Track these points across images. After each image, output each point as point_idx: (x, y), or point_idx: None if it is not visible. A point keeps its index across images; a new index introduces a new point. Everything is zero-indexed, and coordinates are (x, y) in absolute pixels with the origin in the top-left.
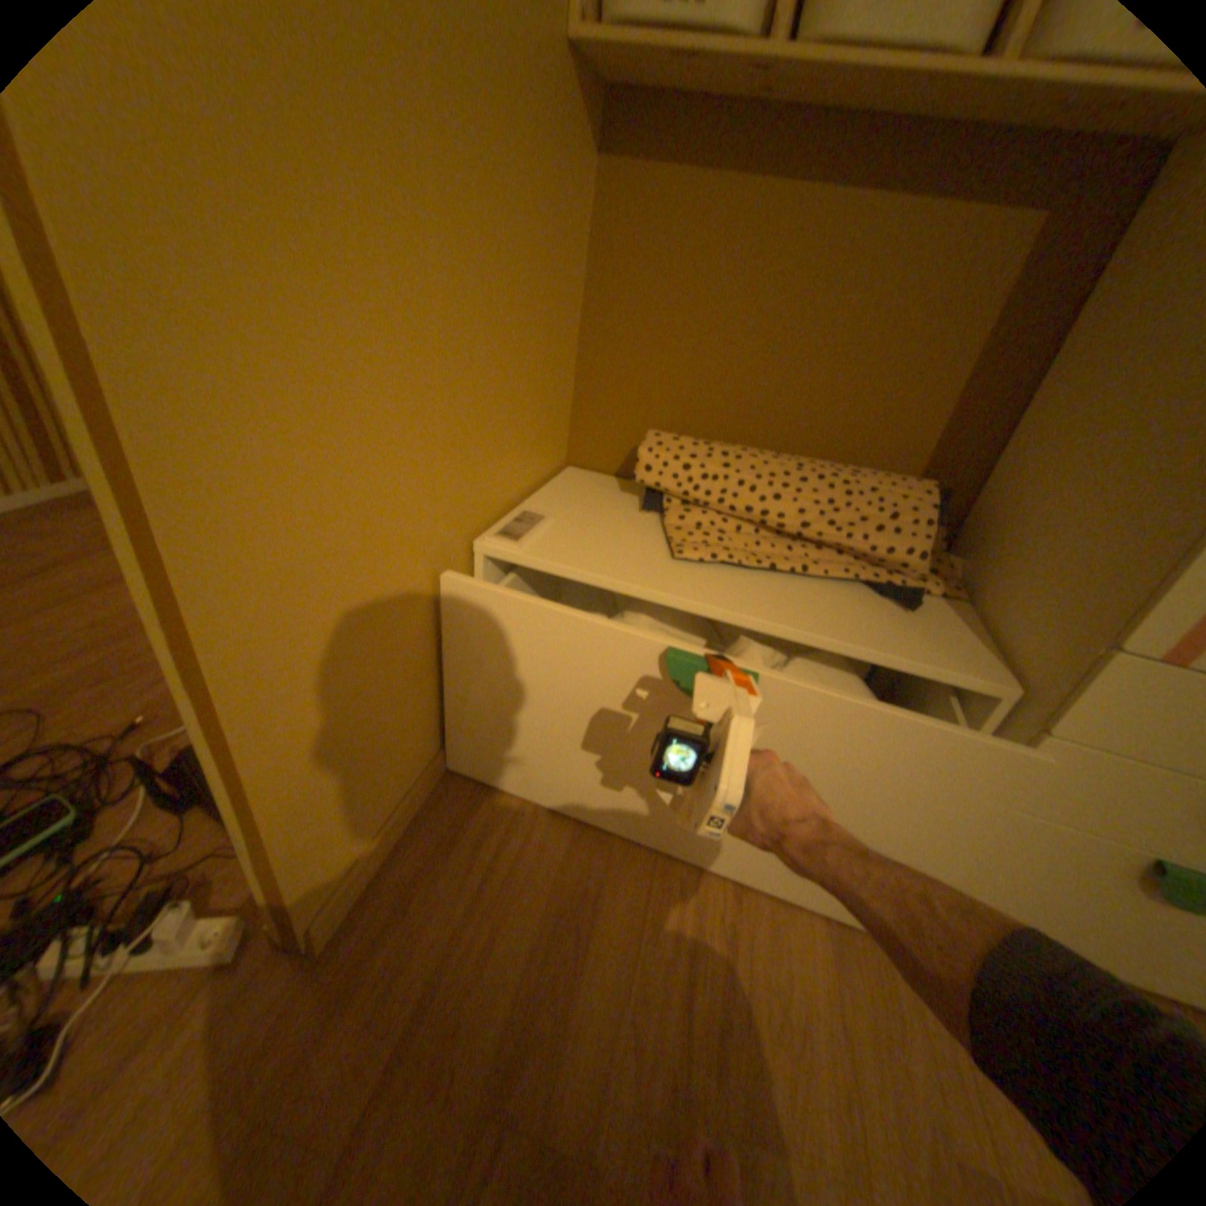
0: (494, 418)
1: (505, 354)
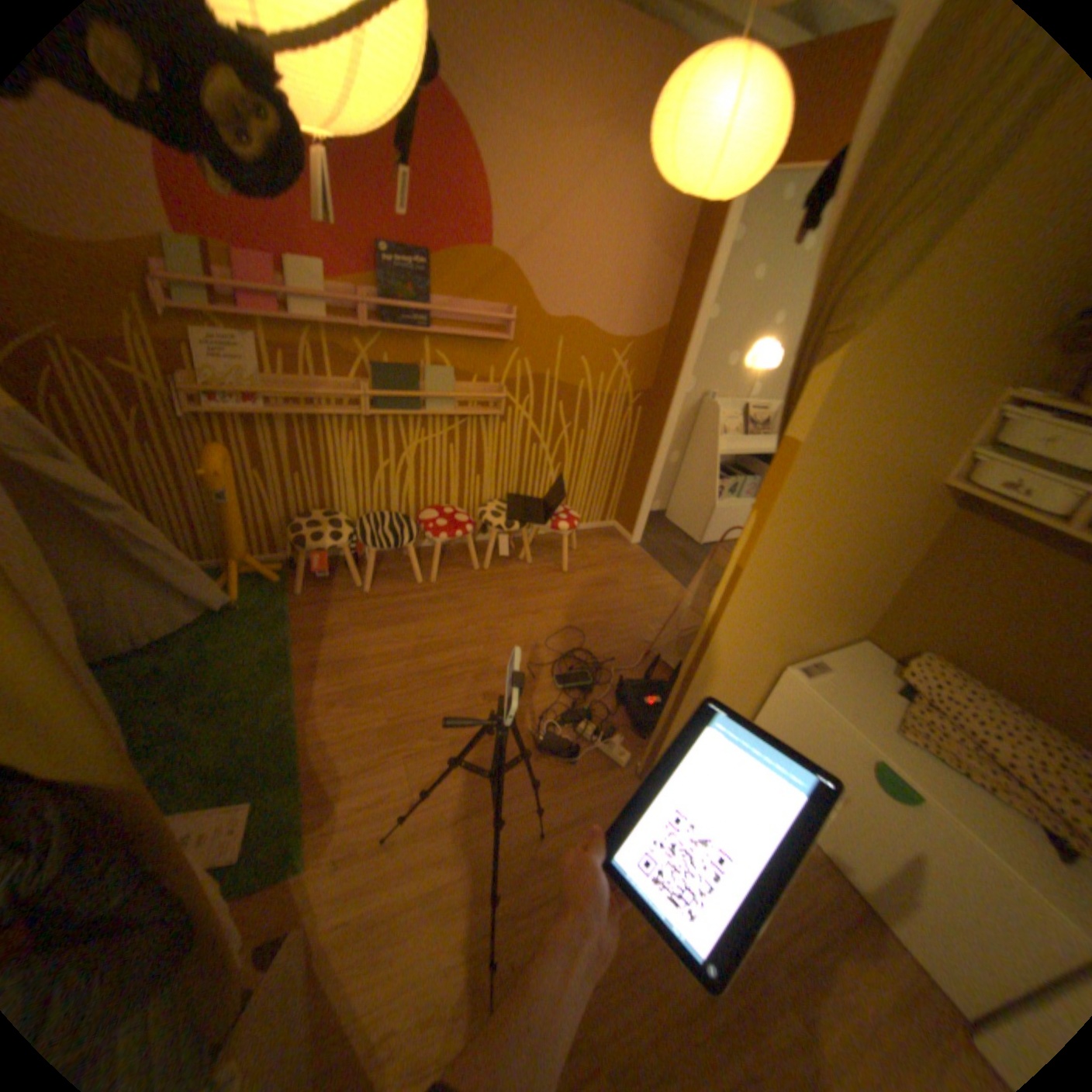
0: (826, 620)
1: (845, 597)
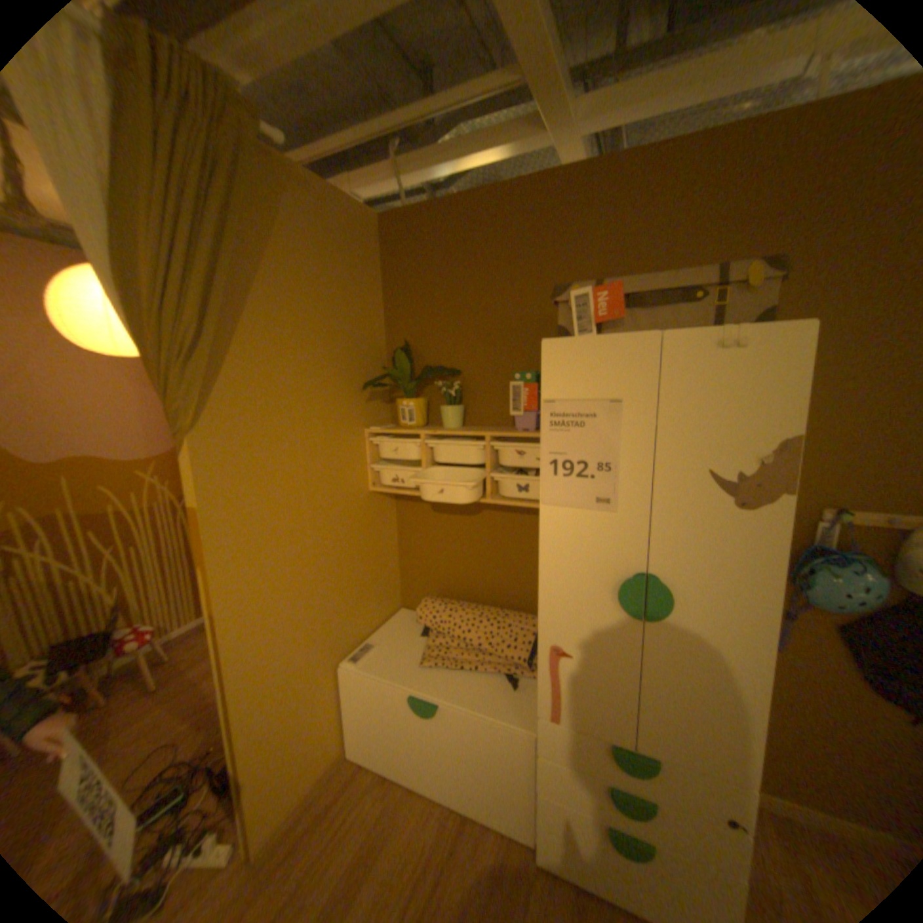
0: (347, 613)
1: (350, 590)
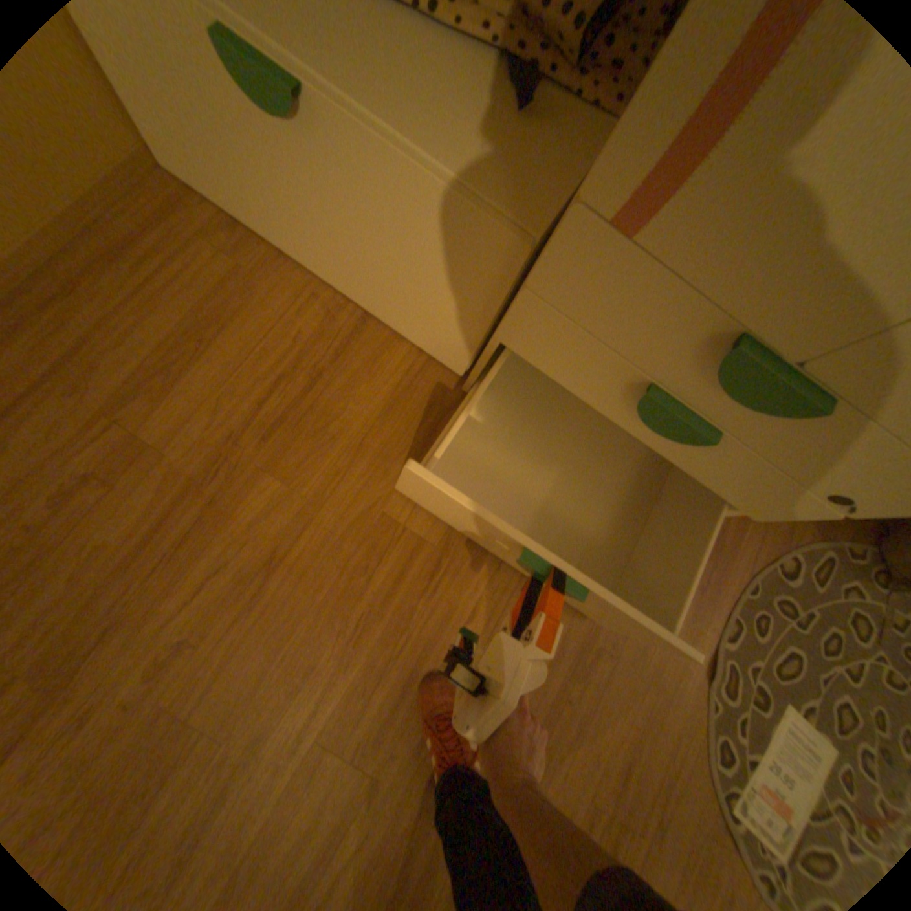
0: None
1: None
